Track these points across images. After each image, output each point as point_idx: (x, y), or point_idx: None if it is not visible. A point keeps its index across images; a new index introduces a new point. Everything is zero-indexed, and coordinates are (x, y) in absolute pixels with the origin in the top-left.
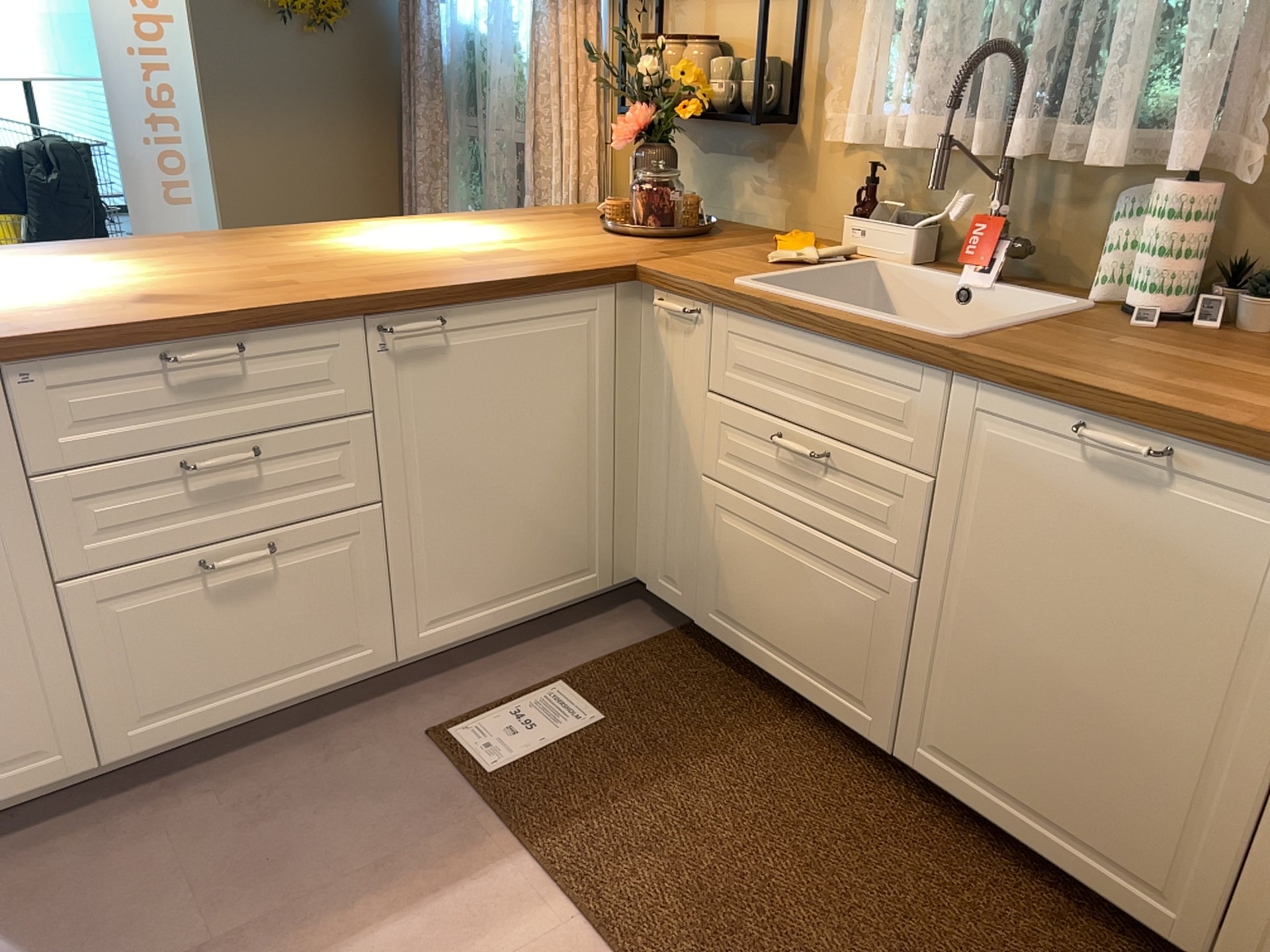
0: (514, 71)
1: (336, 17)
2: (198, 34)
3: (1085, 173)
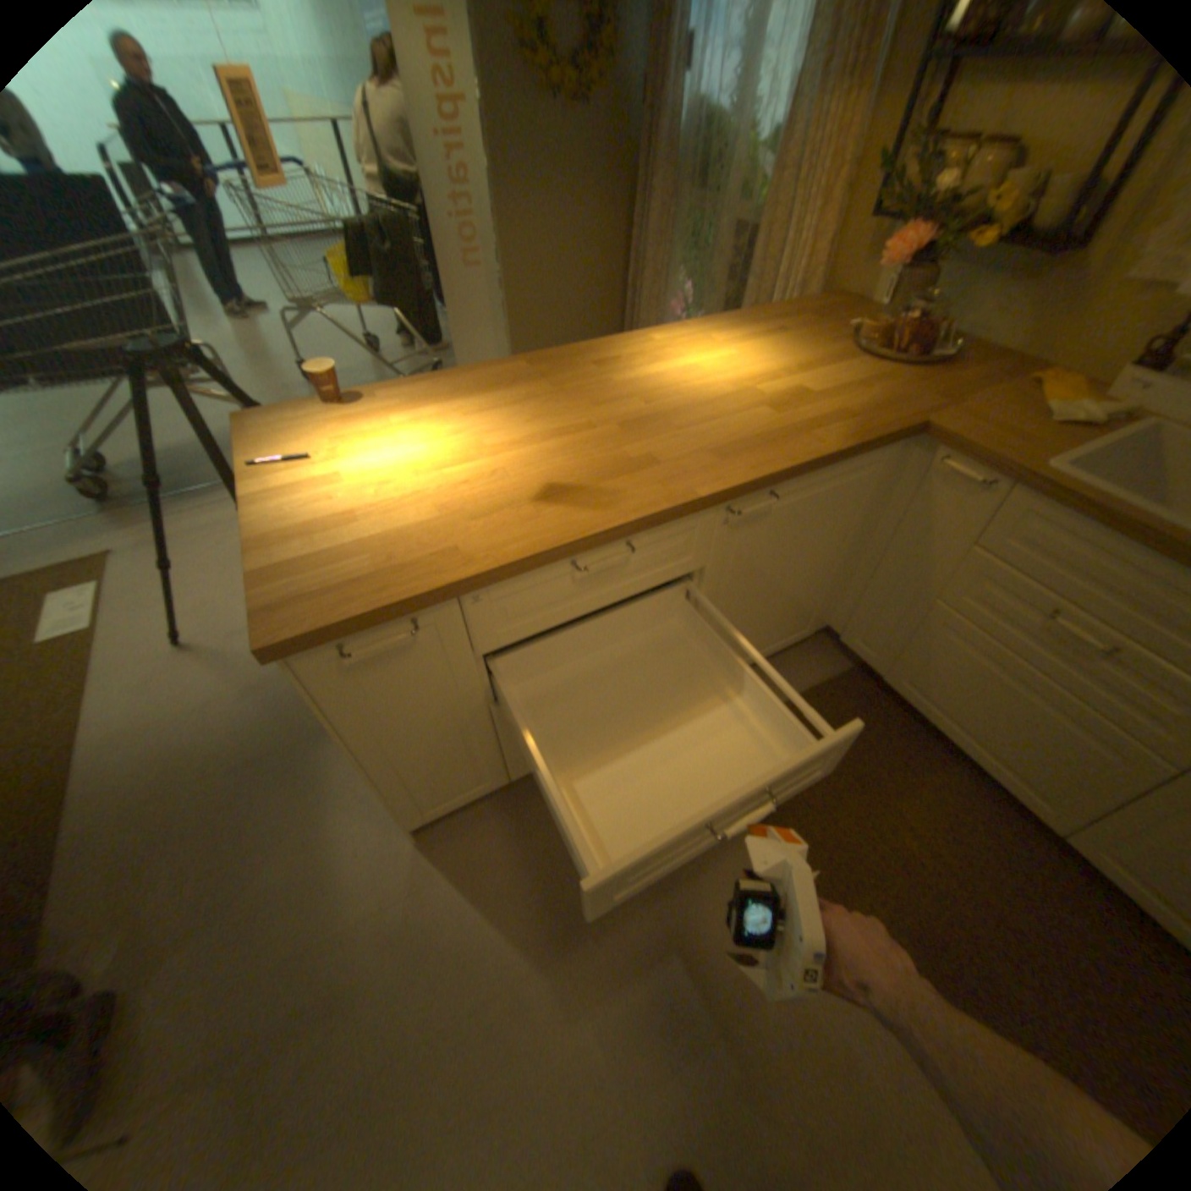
0: (752, 149)
1: (592, 86)
2: (483, 112)
3: None
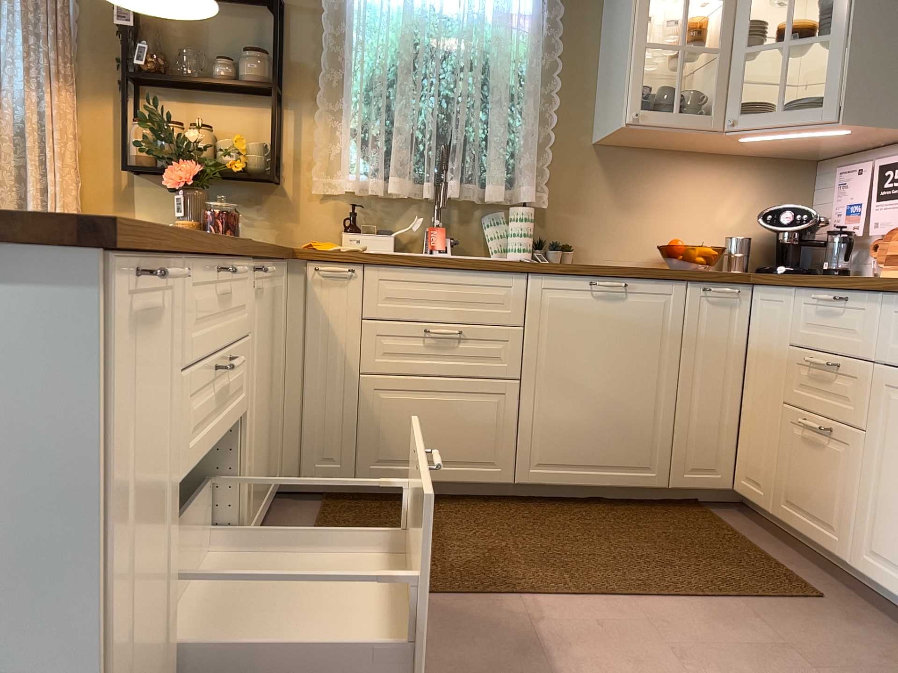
0: None
1: None
2: None
3: (467, 206)
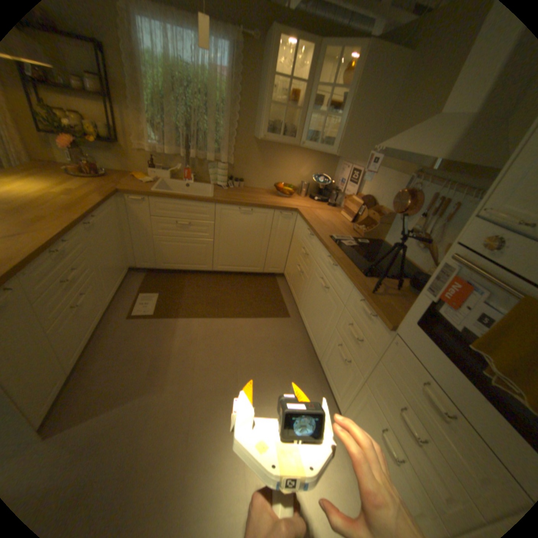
0: None
1: None
2: None
3: (201, 160)
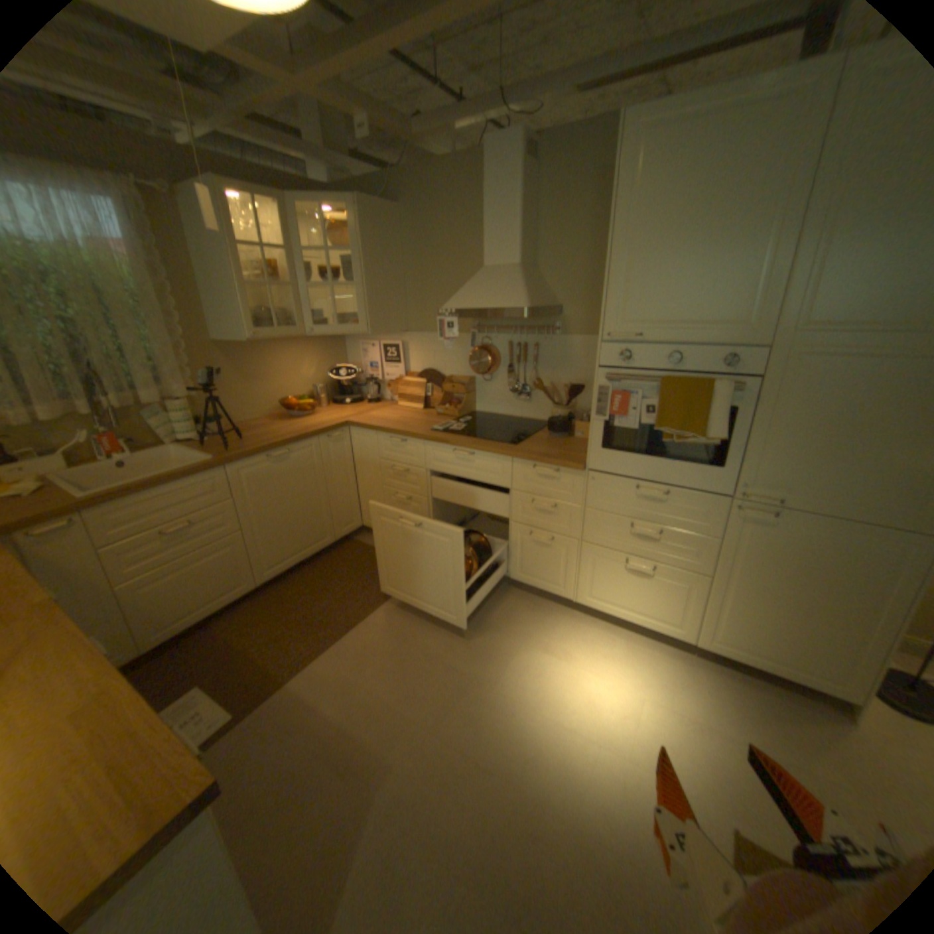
0: None
1: None
2: None
3: (122, 410)
